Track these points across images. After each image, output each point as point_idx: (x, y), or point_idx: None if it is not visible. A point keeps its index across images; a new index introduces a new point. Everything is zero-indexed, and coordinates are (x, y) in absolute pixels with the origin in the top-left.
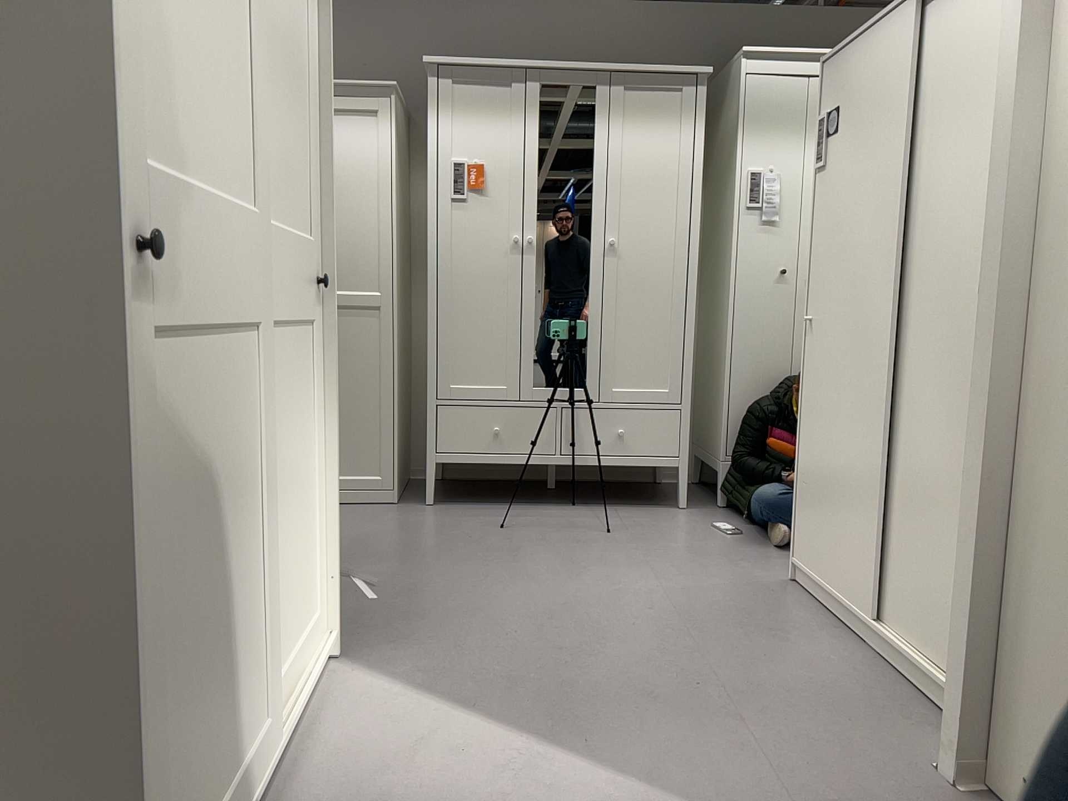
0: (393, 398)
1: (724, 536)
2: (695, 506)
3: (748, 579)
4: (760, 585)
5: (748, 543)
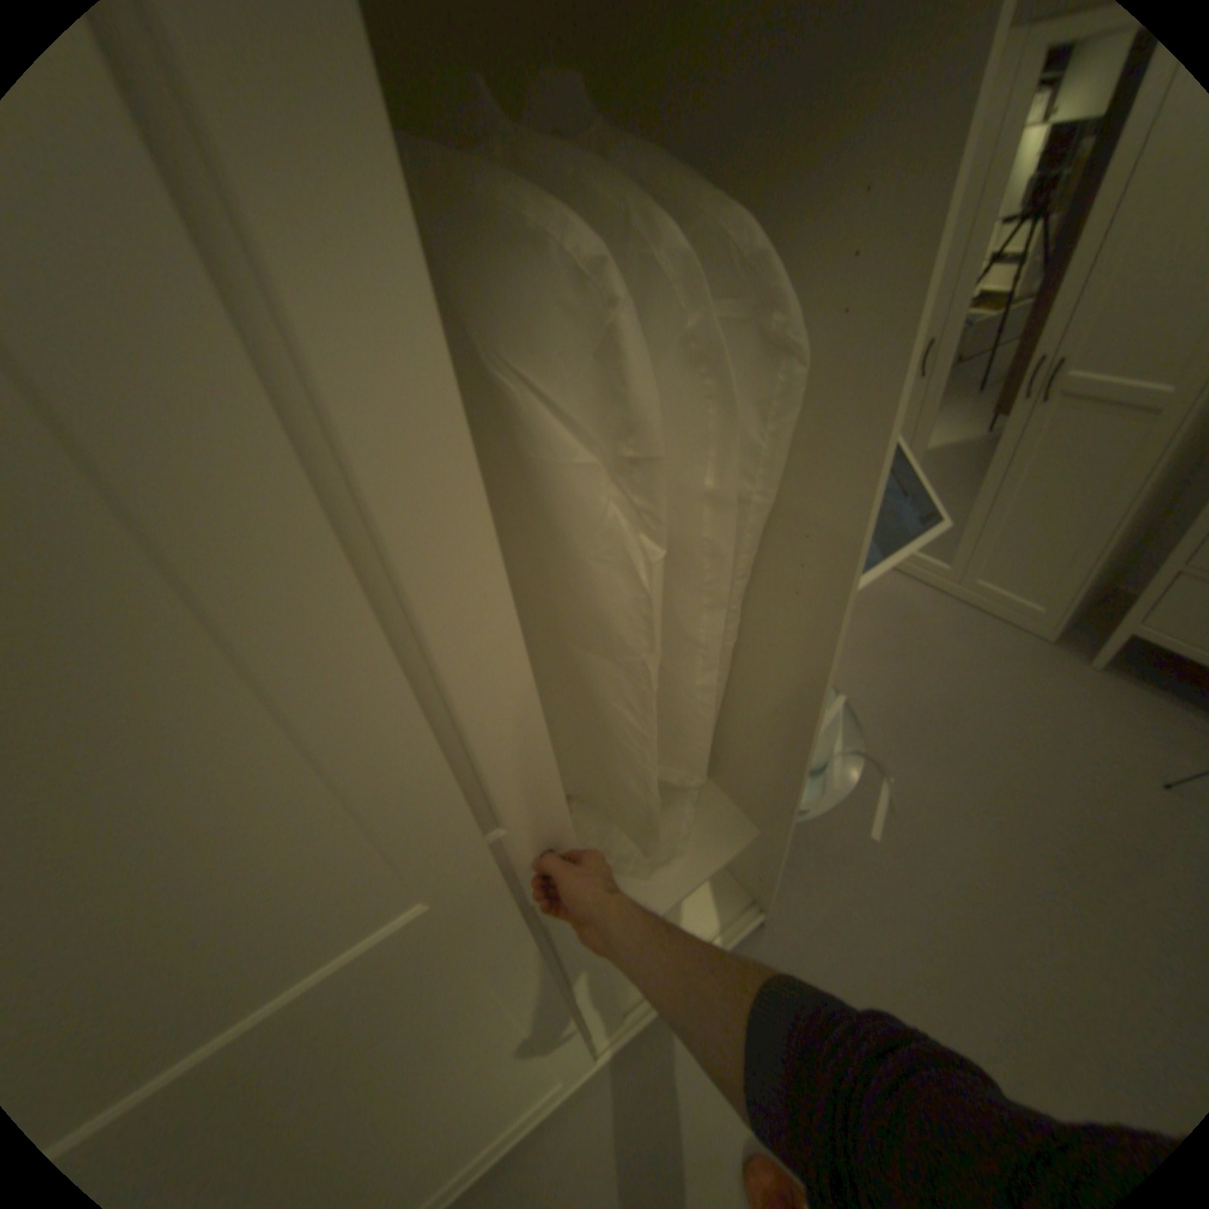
0: (1115, 534)
1: None
2: None
3: None
4: None
5: None
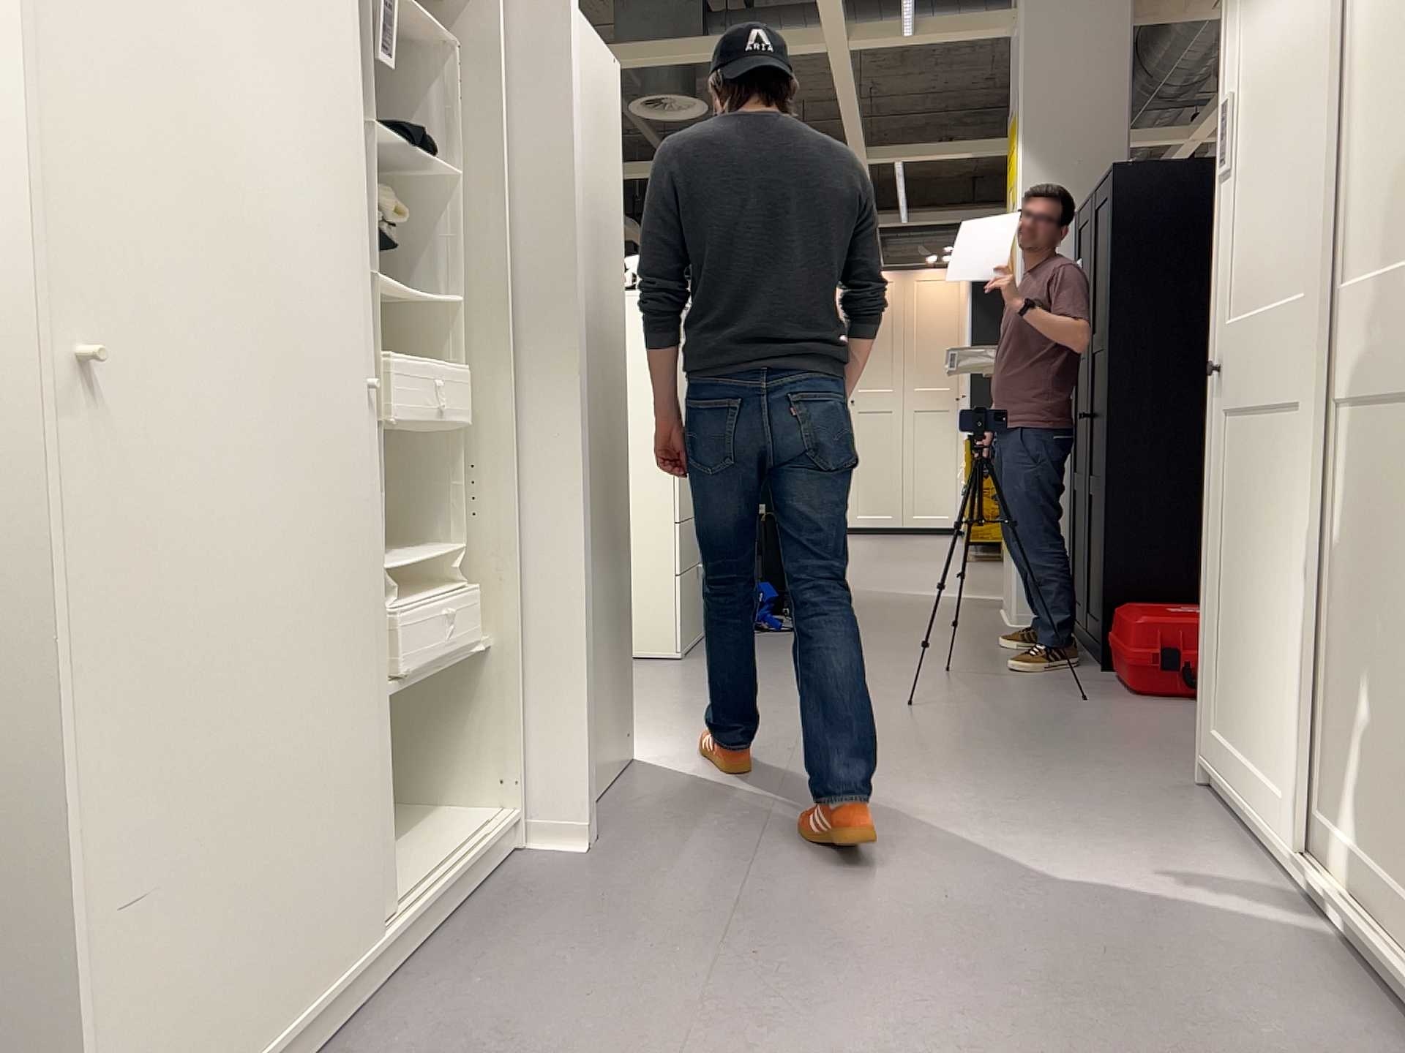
0: None
1: None
2: None
3: None
4: None
5: None
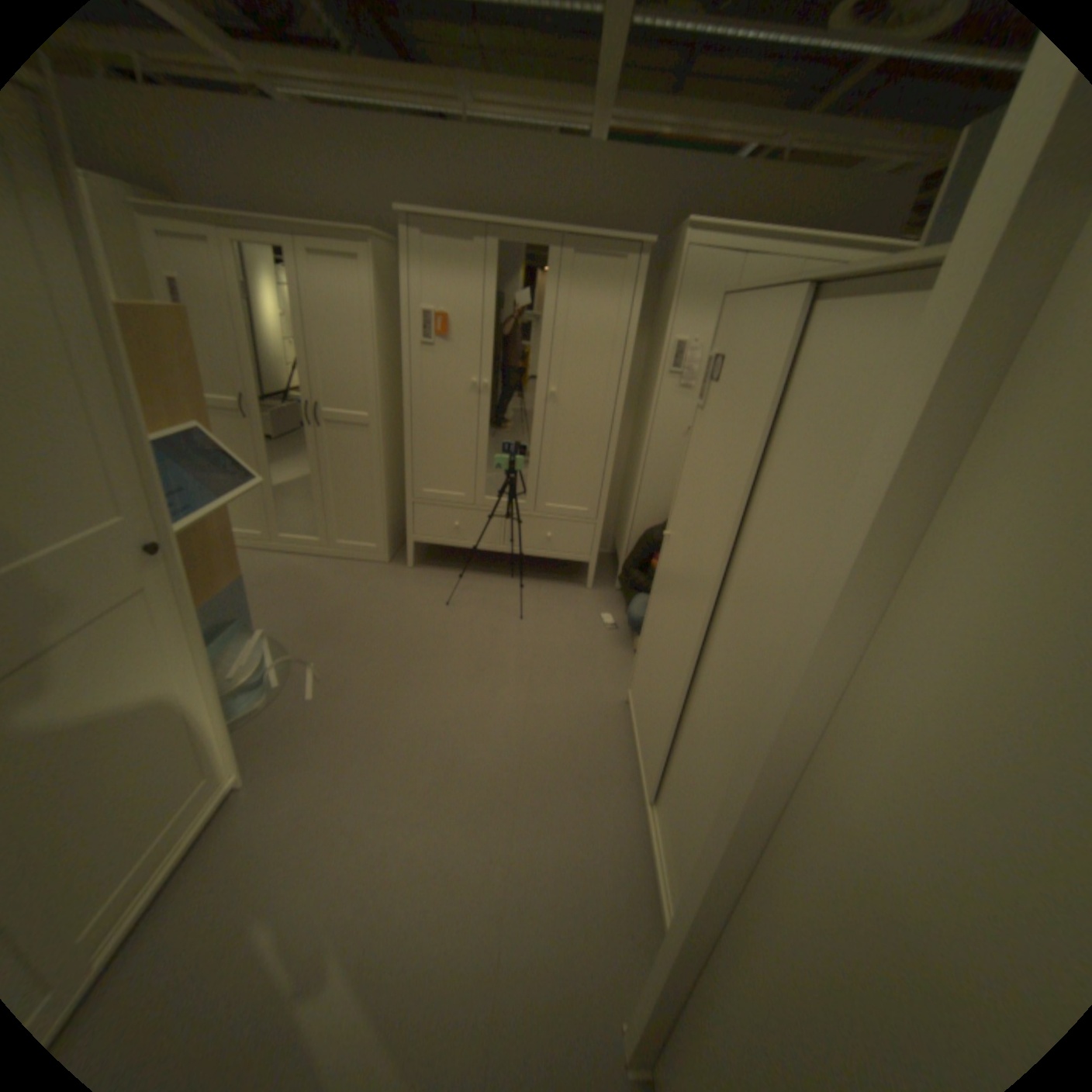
0: (383, 492)
1: (602, 629)
2: (597, 586)
3: (595, 691)
4: (601, 701)
5: (615, 640)
